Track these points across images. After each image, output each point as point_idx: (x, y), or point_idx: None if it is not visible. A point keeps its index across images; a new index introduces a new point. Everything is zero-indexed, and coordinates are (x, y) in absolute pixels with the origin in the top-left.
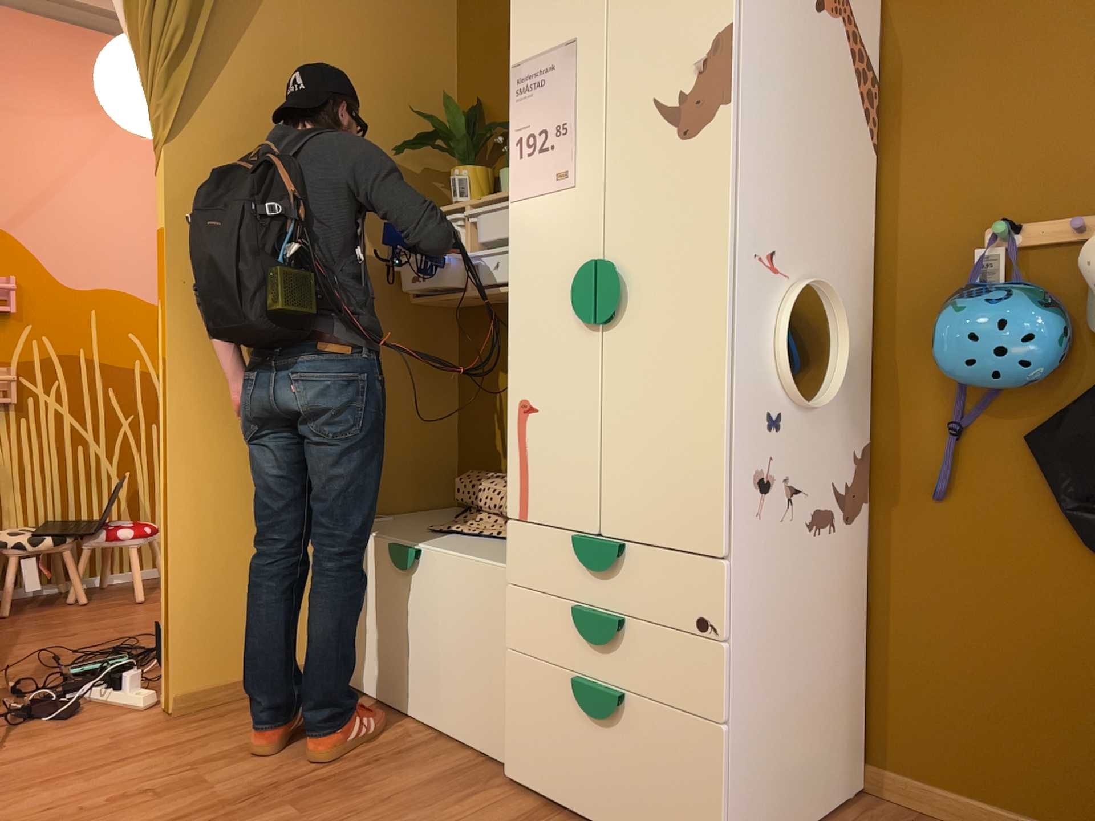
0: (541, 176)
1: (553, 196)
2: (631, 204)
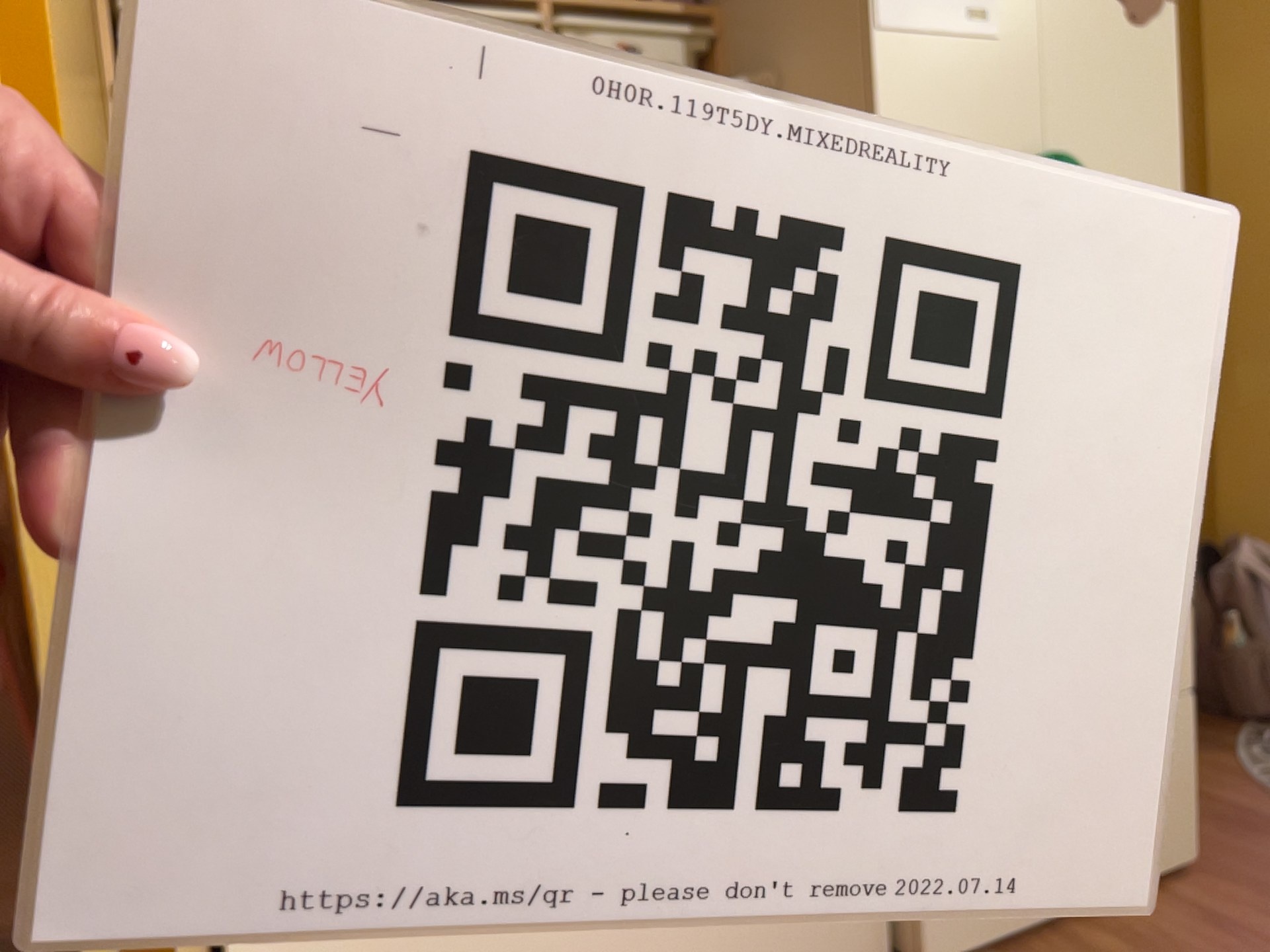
0: (942, 2)
1: (967, 42)
2: (1080, 86)
